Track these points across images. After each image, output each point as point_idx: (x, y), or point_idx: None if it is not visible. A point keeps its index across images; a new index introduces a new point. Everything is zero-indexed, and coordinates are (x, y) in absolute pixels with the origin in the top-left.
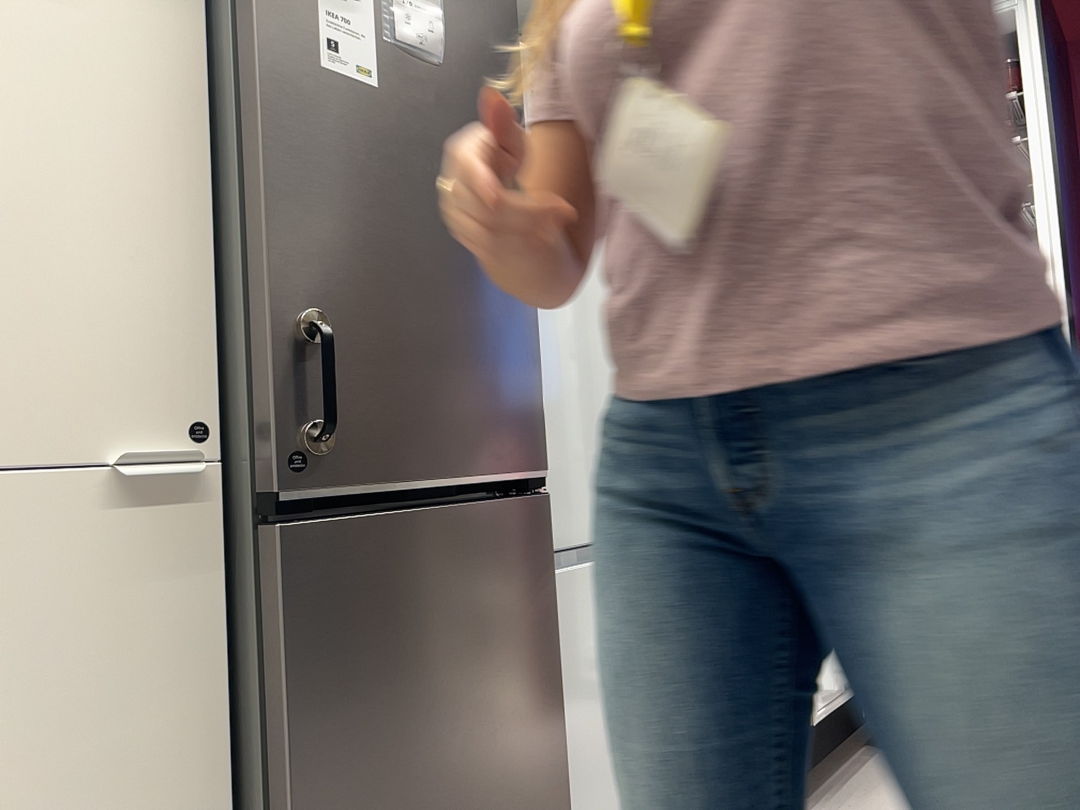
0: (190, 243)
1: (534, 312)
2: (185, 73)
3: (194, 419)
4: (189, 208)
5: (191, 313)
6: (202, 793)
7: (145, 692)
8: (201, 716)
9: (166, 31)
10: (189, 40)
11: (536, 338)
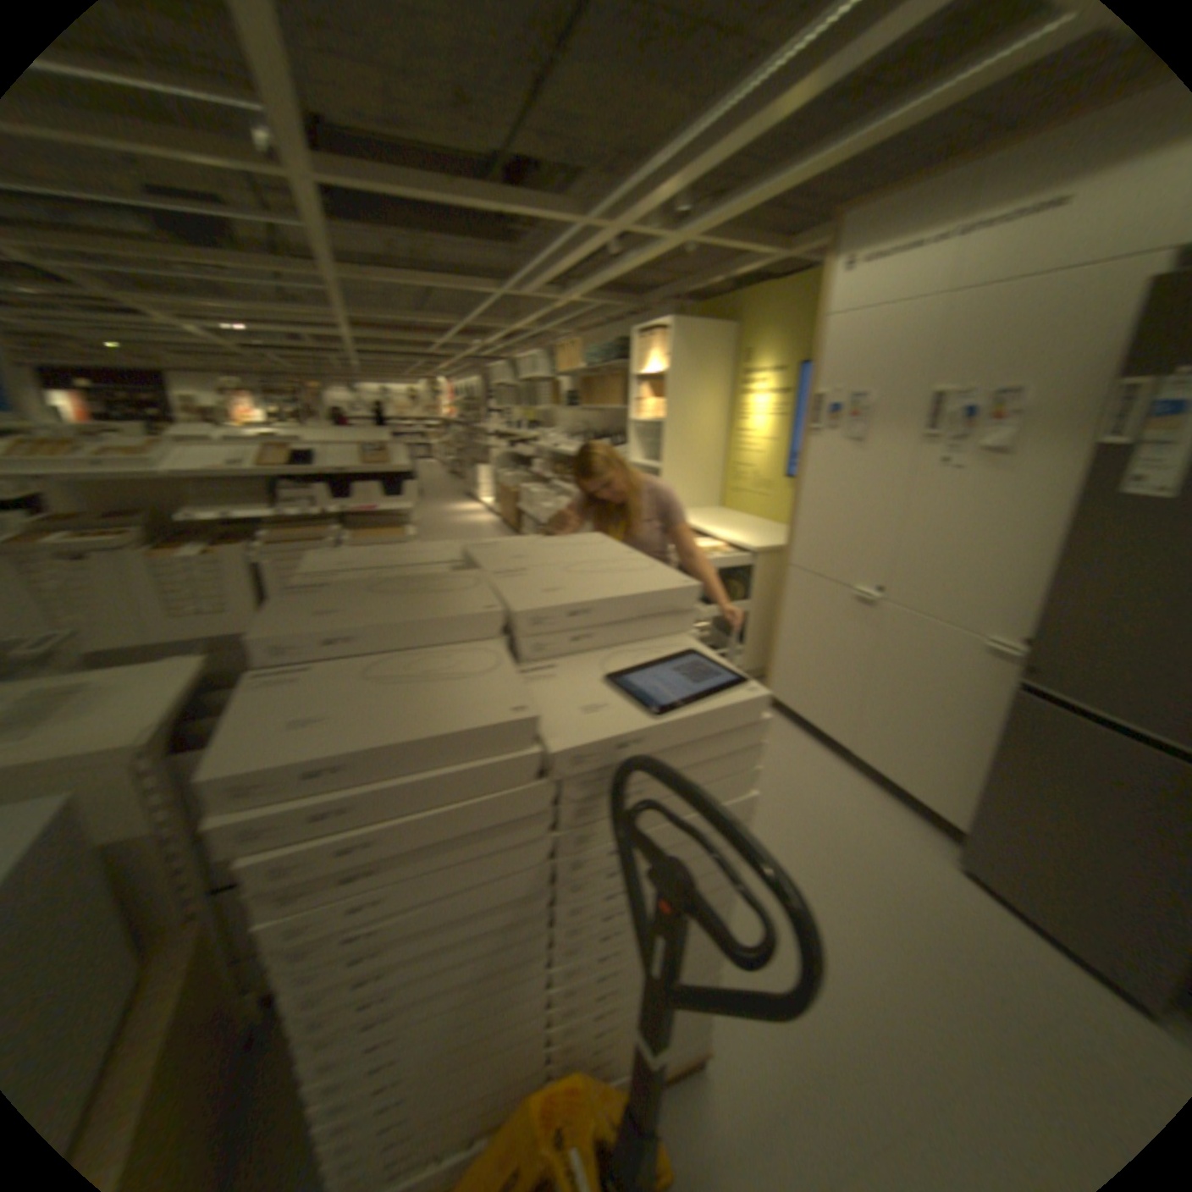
0: (1054, 567)
1: None
2: (1080, 490)
3: (1031, 637)
4: (1059, 552)
5: (1045, 596)
6: (990, 758)
7: (981, 714)
8: (998, 735)
9: (1075, 472)
10: (1087, 474)
11: None
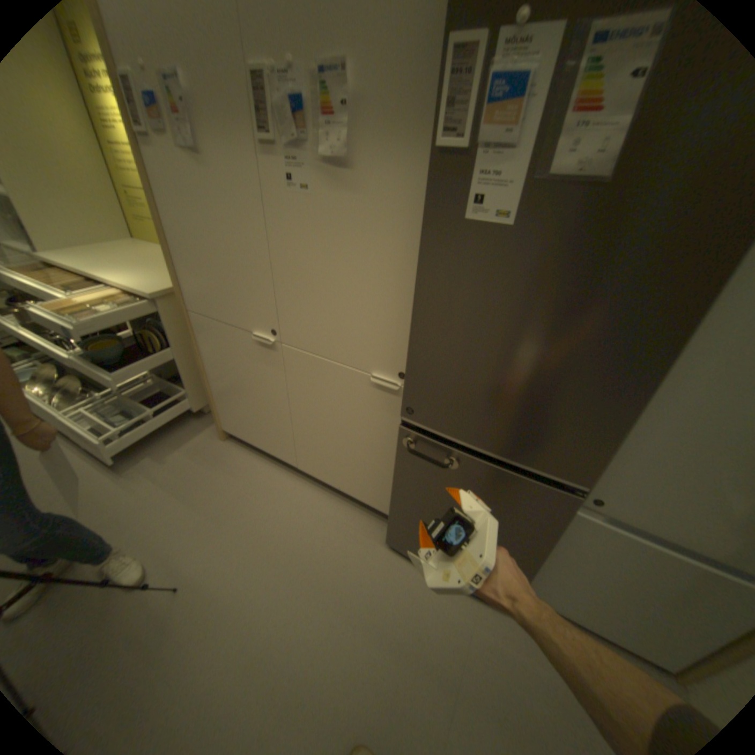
0: (410, 302)
1: (643, 400)
2: (421, 213)
3: (402, 369)
4: (412, 286)
5: (407, 331)
6: (391, 465)
7: (378, 434)
8: (393, 449)
9: (414, 190)
10: (425, 191)
11: (632, 416)
